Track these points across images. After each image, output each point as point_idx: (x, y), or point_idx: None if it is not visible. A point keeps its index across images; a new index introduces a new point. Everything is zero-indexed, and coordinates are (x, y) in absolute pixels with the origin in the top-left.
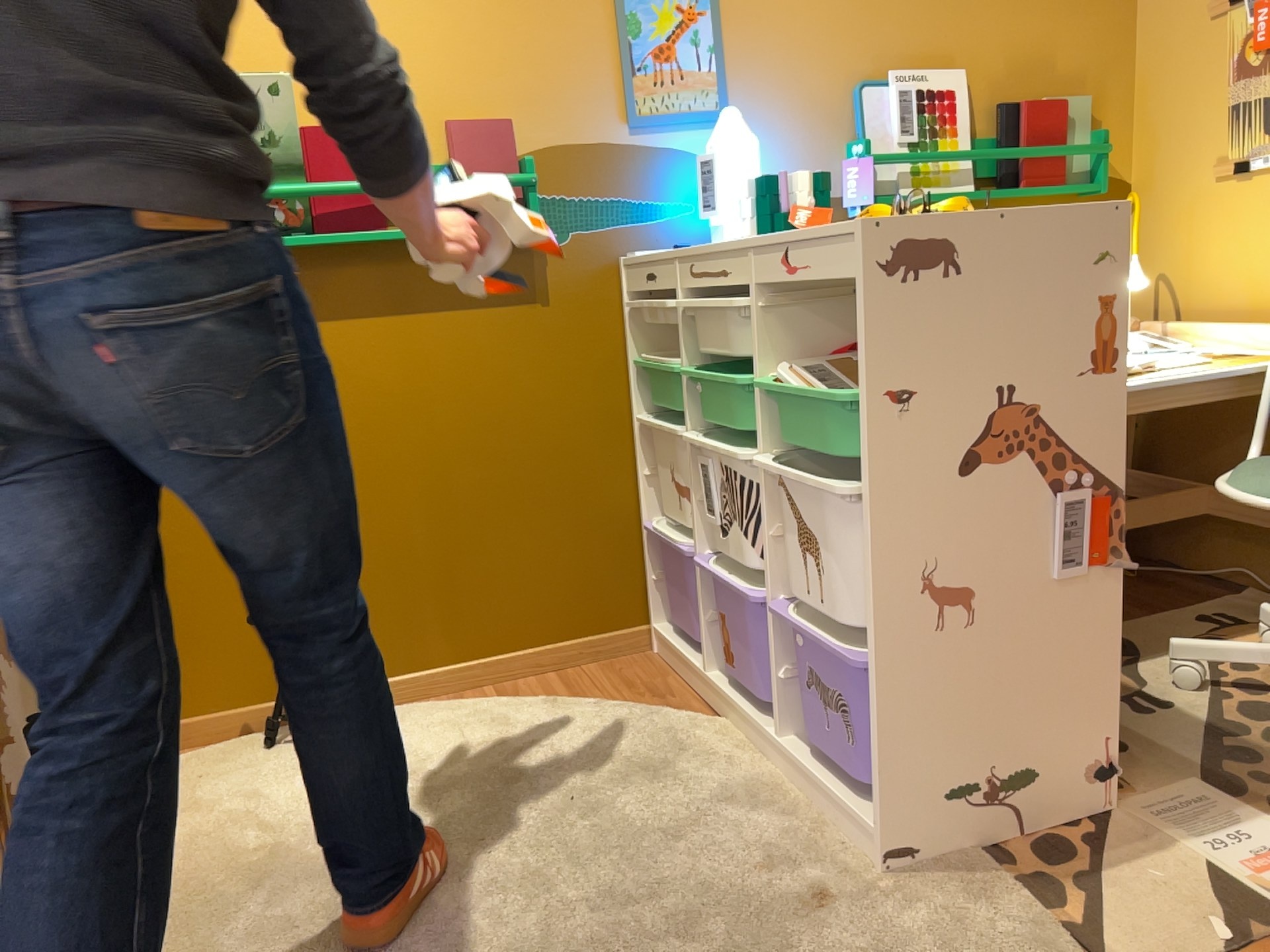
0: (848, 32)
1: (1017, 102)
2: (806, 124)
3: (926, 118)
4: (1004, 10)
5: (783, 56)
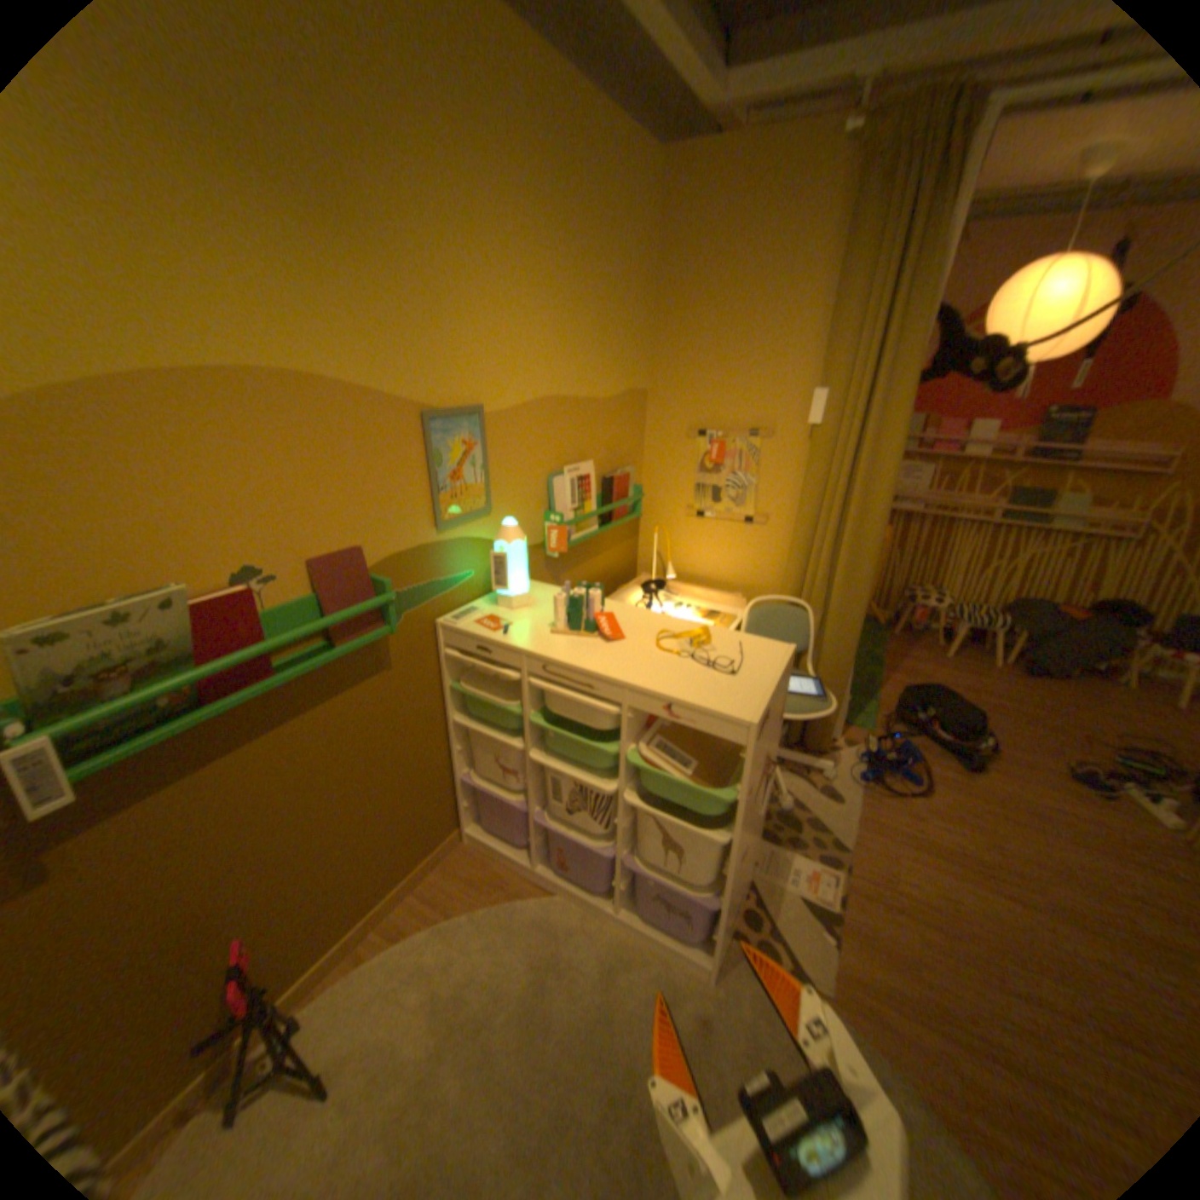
0: (545, 445)
1: (613, 477)
2: (527, 505)
3: (580, 493)
4: (605, 423)
5: (516, 464)
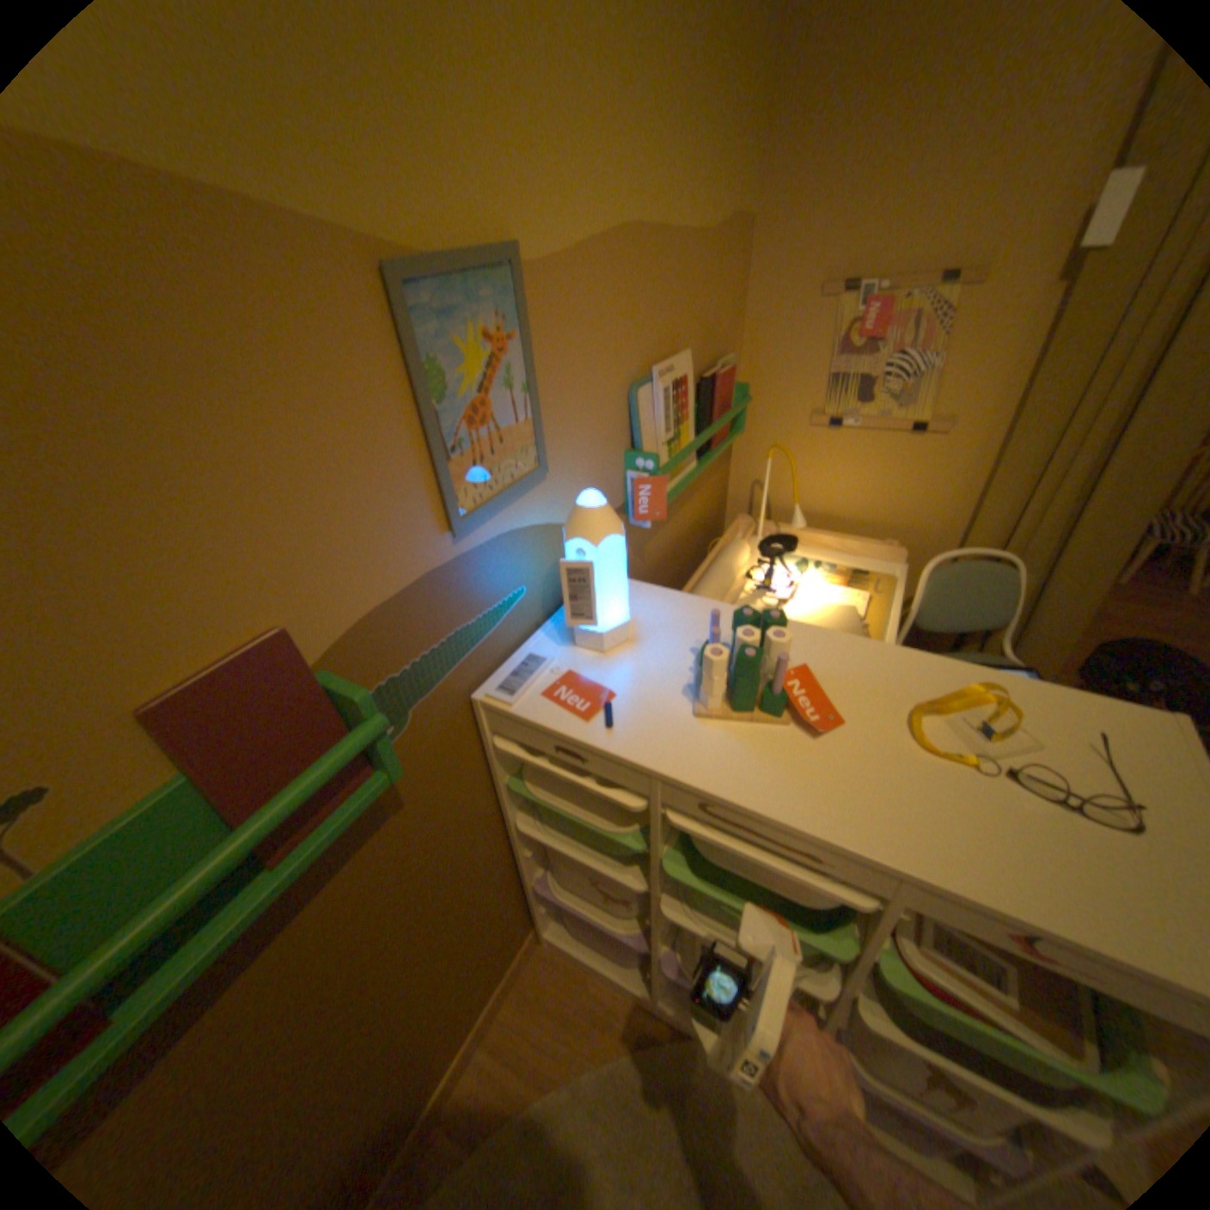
0: (626, 324)
1: (716, 373)
2: (601, 444)
3: (676, 407)
4: (705, 276)
5: (584, 369)
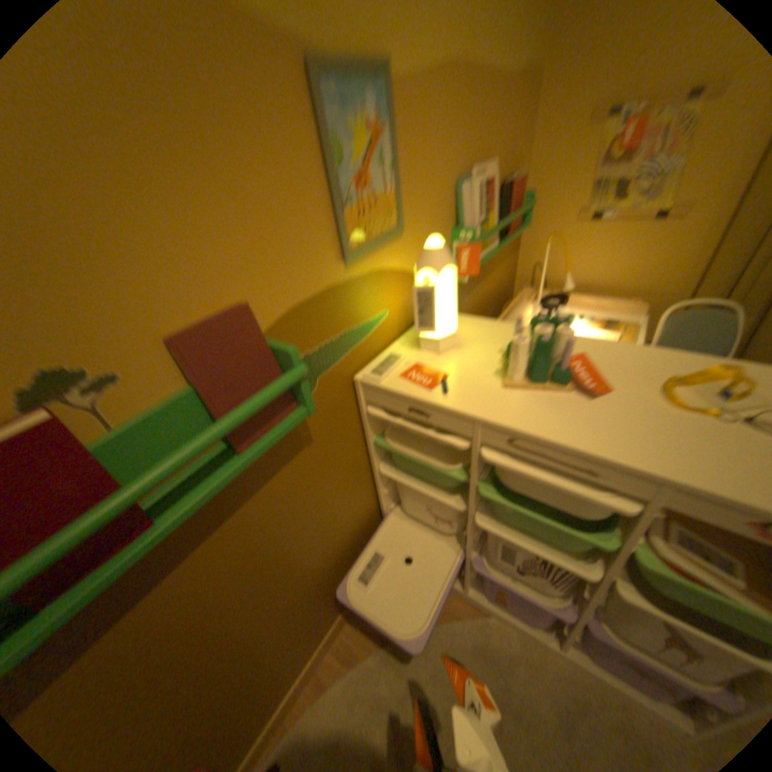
0: (456, 130)
1: (514, 177)
2: (437, 217)
3: (487, 197)
4: (509, 105)
5: (428, 158)
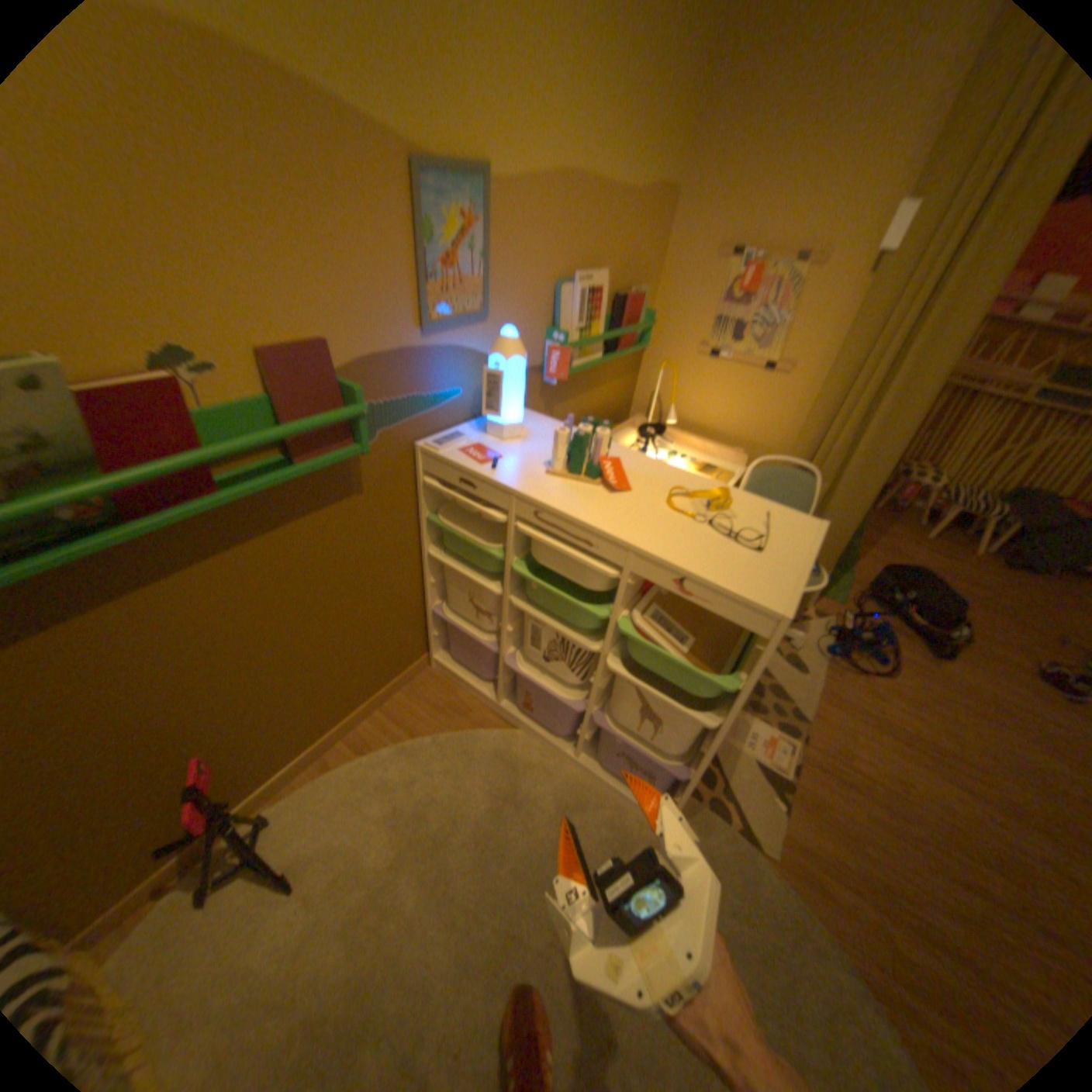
0: (559, 239)
1: (627, 296)
2: (529, 316)
3: (589, 309)
4: (629, 223)
5: (523, 260)
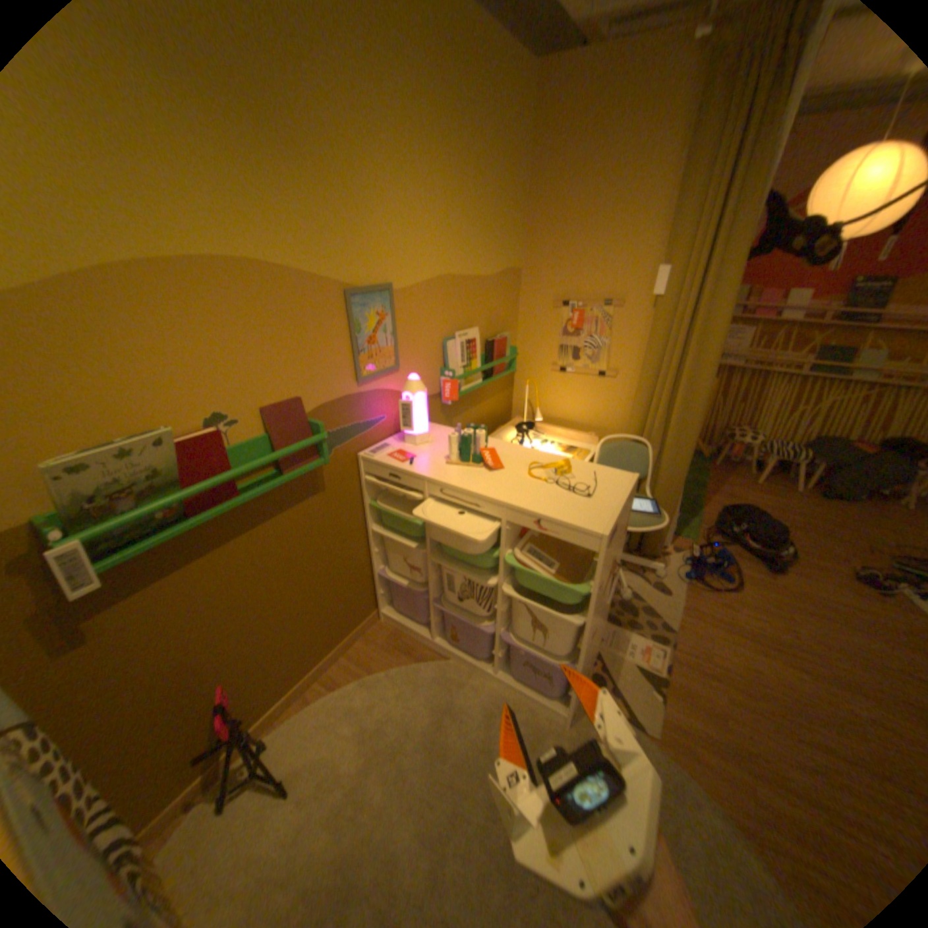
0: (441, 314)
1: (493, 340)
2: (426, 363)
3: (468, 353)
4: (487, 296)
5: (418, 331)
